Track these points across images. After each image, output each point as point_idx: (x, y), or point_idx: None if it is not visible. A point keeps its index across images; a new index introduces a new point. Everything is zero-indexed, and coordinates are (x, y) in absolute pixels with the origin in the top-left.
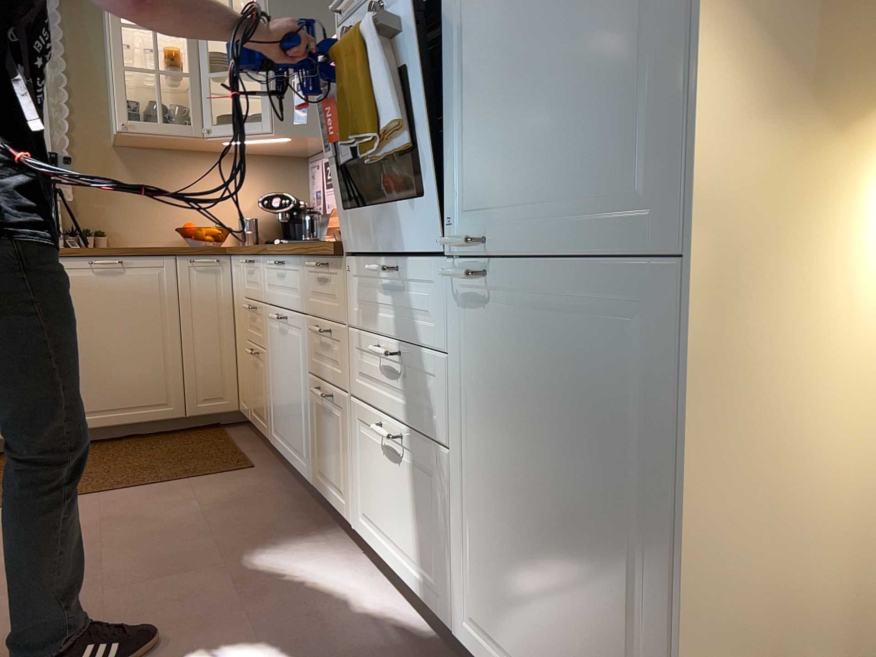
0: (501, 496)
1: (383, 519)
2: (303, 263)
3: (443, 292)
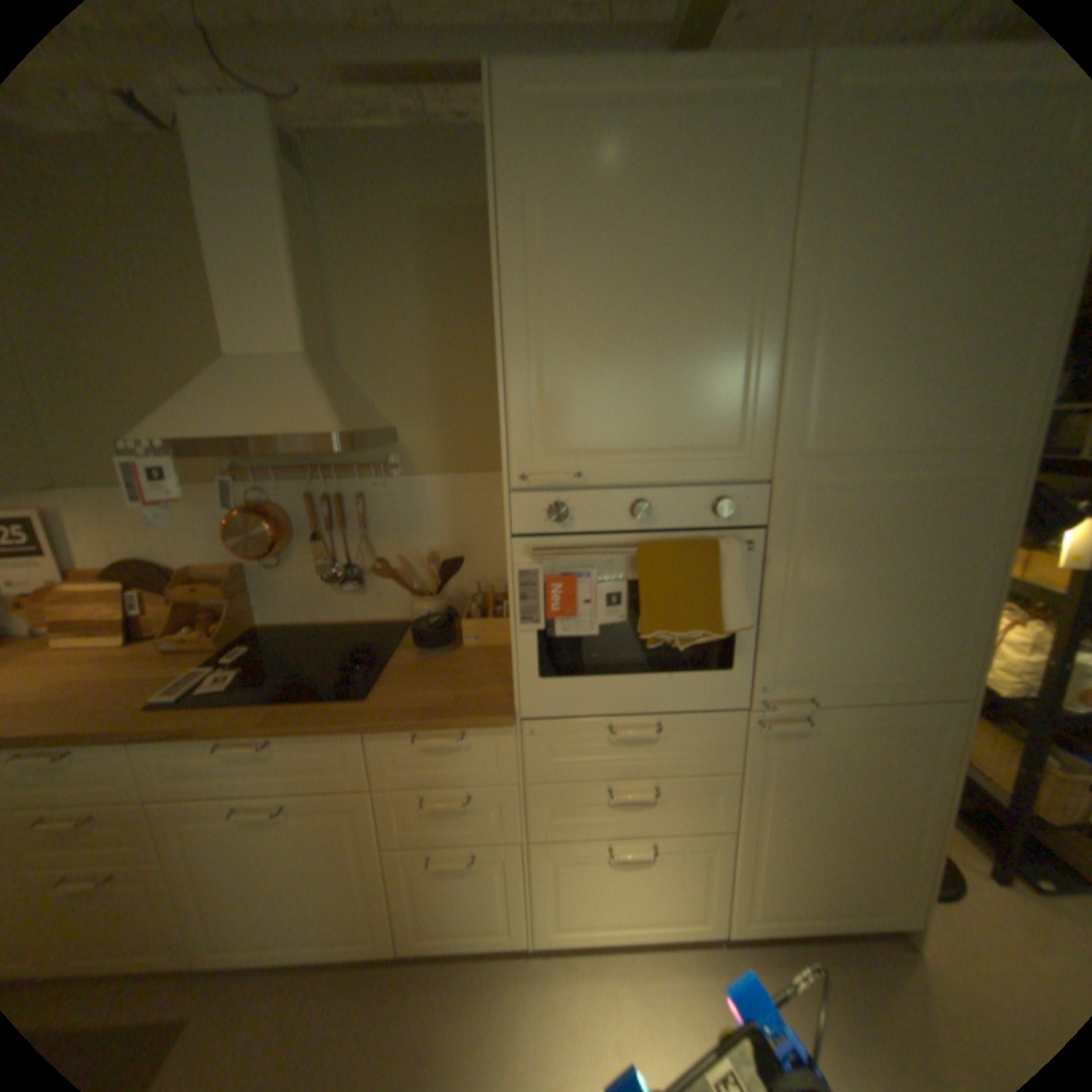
0: (798, 837)
1: (603, 914)
2: (361, 736)
3: (734, 734)
